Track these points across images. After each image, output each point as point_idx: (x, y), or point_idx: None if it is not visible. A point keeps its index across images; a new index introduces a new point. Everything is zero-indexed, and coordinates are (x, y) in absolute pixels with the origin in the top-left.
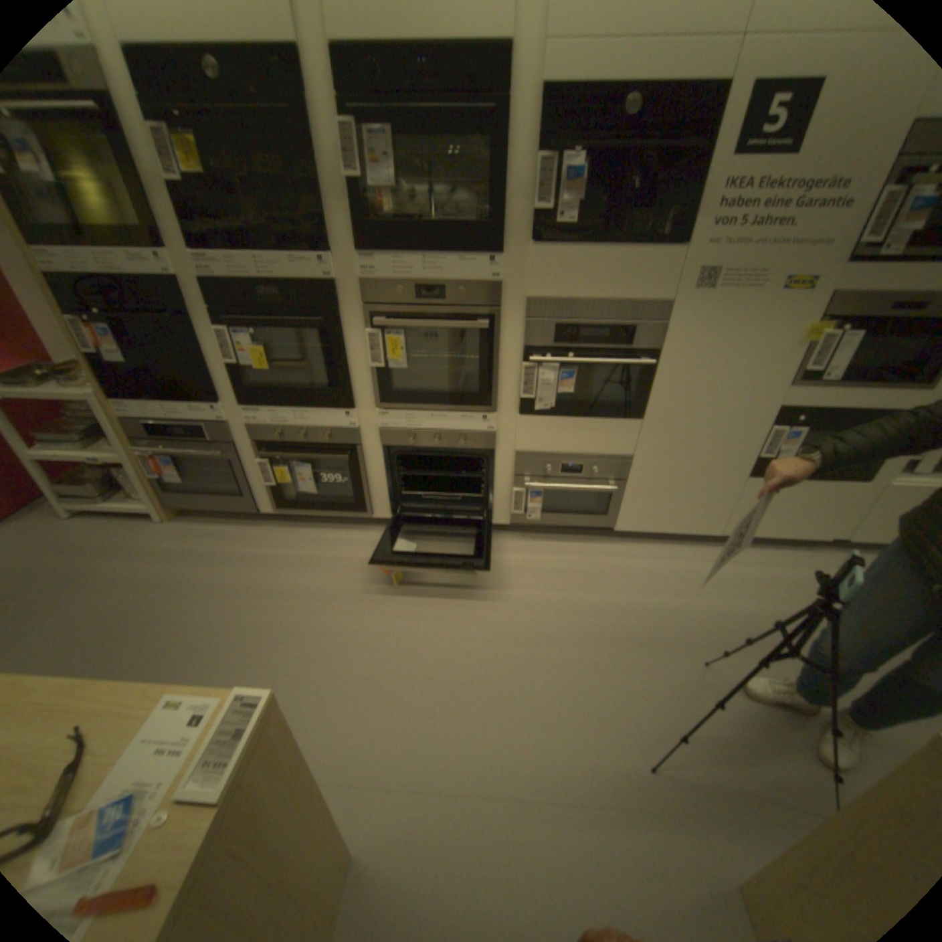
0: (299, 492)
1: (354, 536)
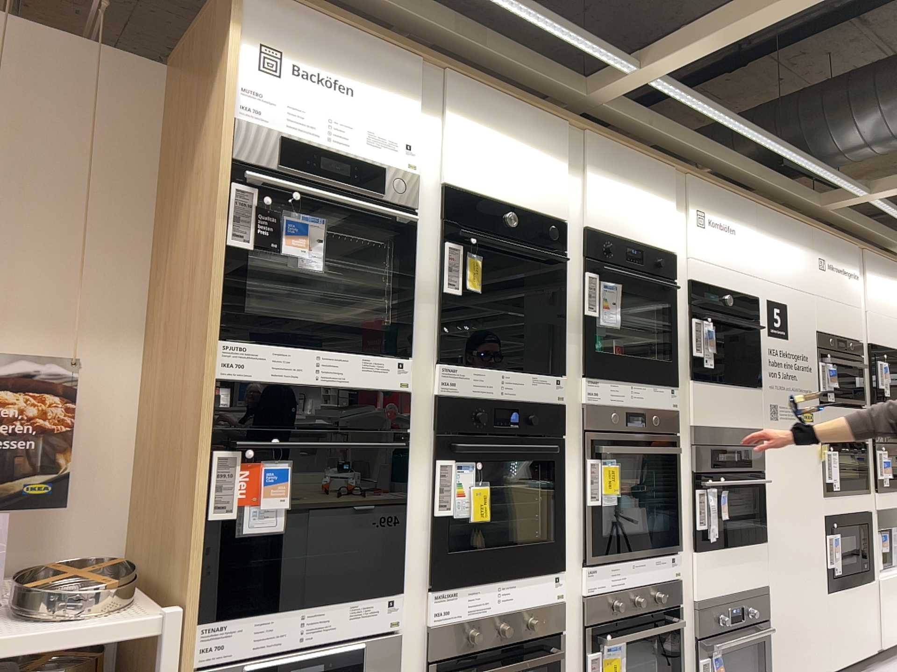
0: None
1: None
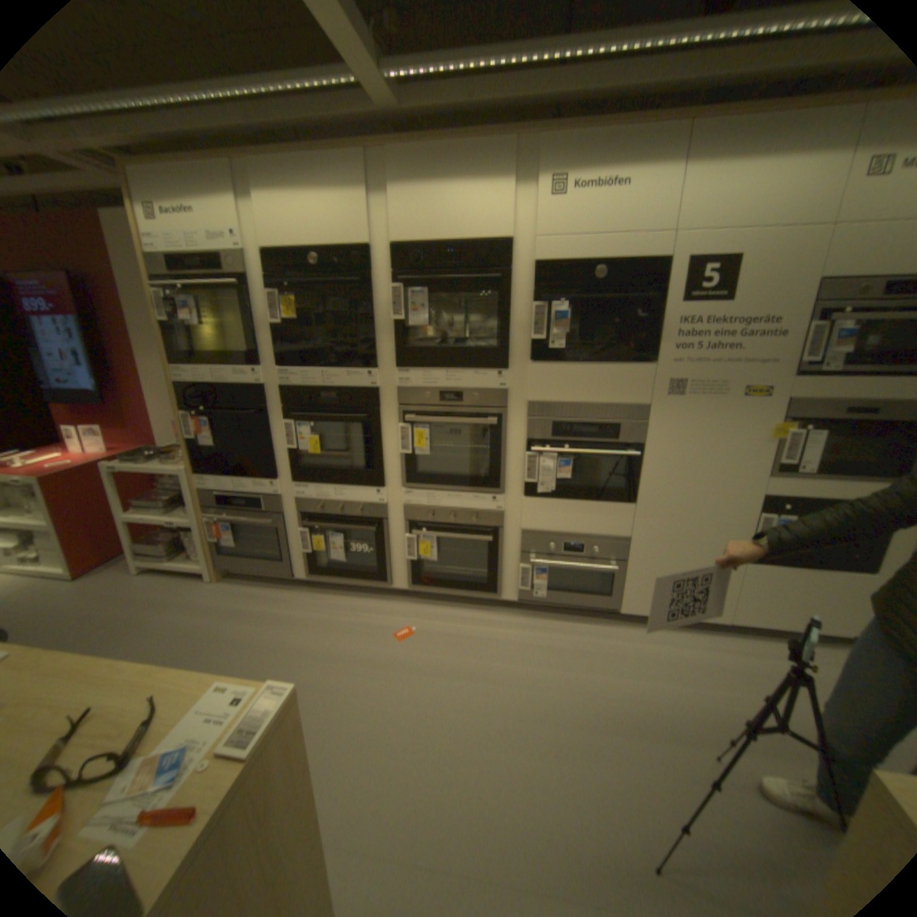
0: (330, 561)
1: (374, 605)
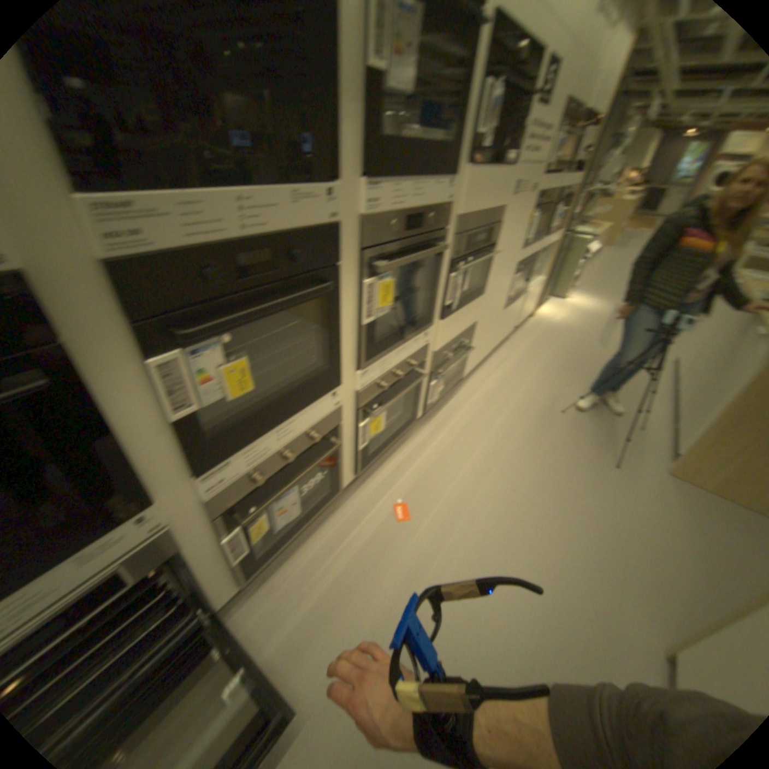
0: (272, 531)
1: (332, 524)
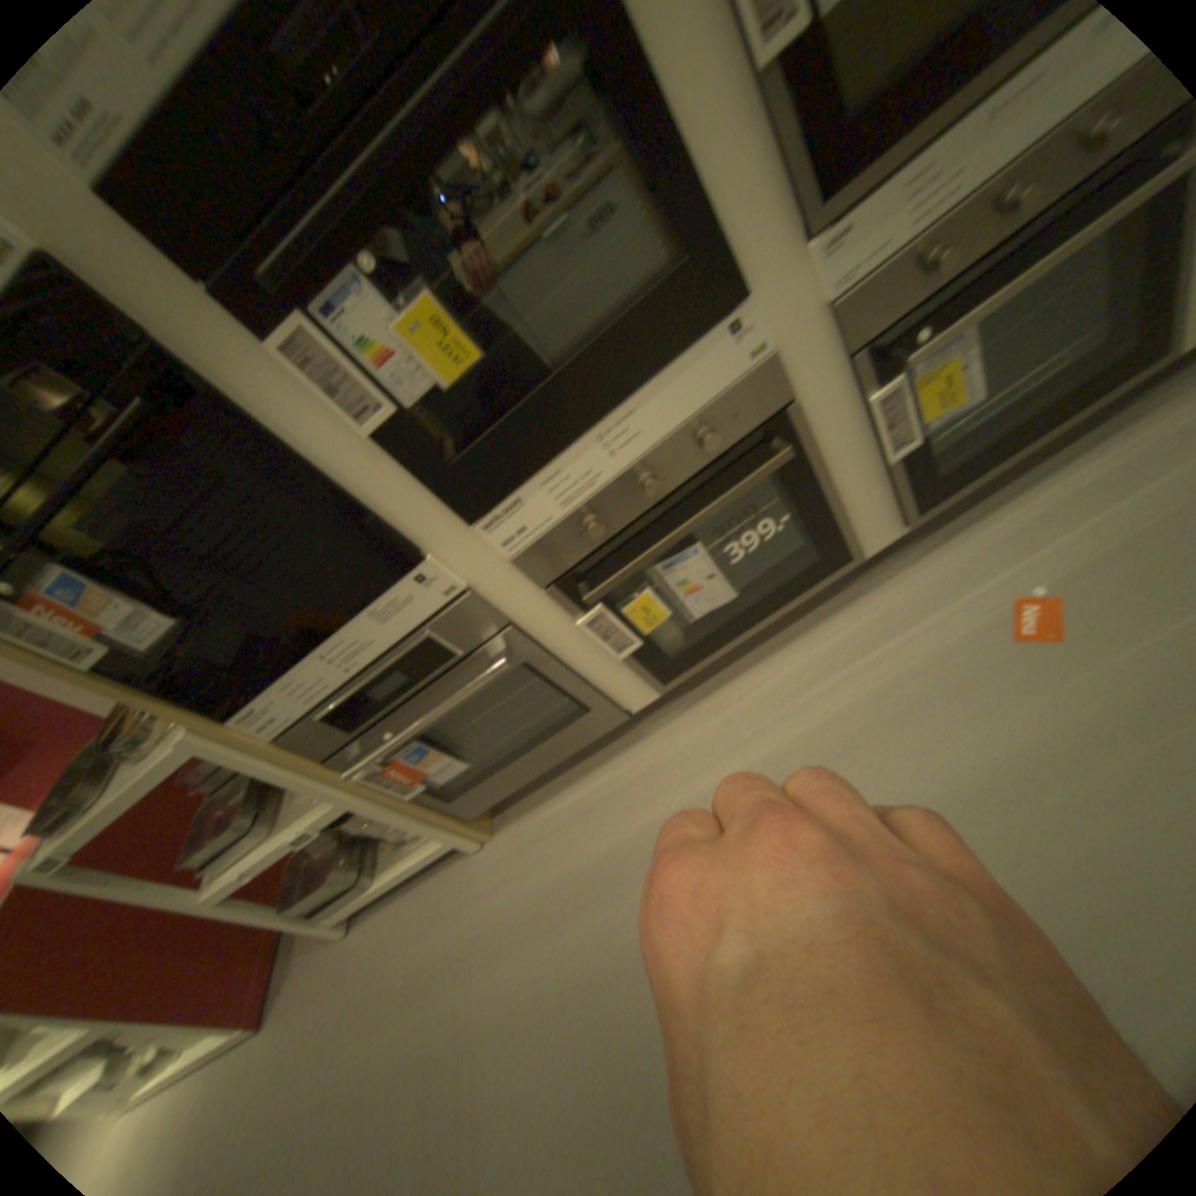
0: (694, 618)
1: (850, 621)
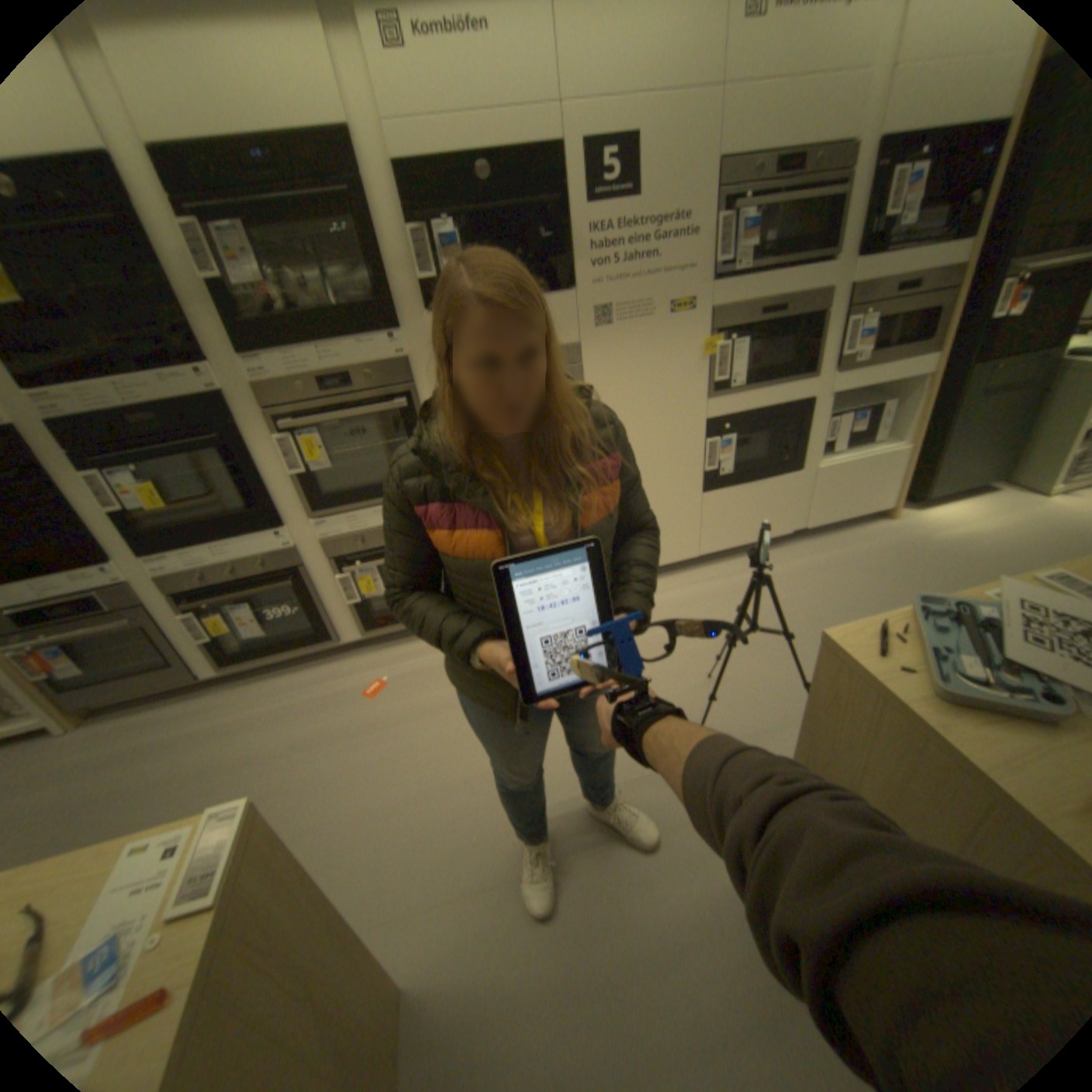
0: (241, 641)
1: (323, 672)
